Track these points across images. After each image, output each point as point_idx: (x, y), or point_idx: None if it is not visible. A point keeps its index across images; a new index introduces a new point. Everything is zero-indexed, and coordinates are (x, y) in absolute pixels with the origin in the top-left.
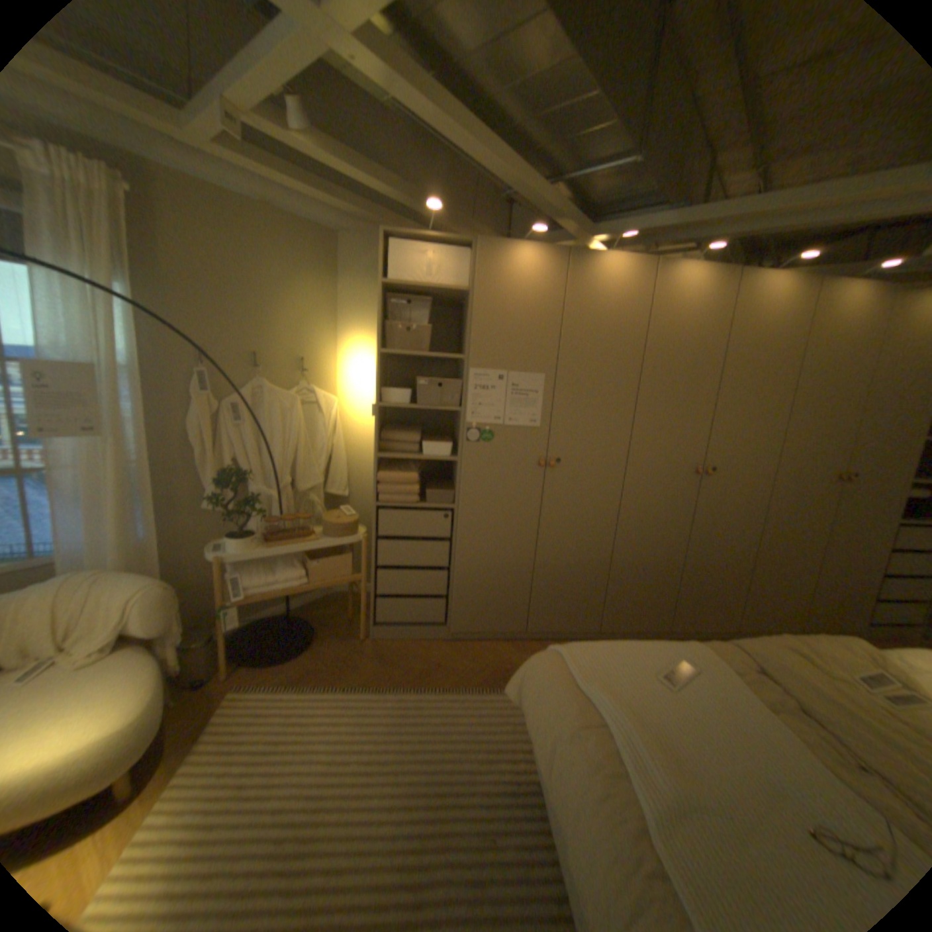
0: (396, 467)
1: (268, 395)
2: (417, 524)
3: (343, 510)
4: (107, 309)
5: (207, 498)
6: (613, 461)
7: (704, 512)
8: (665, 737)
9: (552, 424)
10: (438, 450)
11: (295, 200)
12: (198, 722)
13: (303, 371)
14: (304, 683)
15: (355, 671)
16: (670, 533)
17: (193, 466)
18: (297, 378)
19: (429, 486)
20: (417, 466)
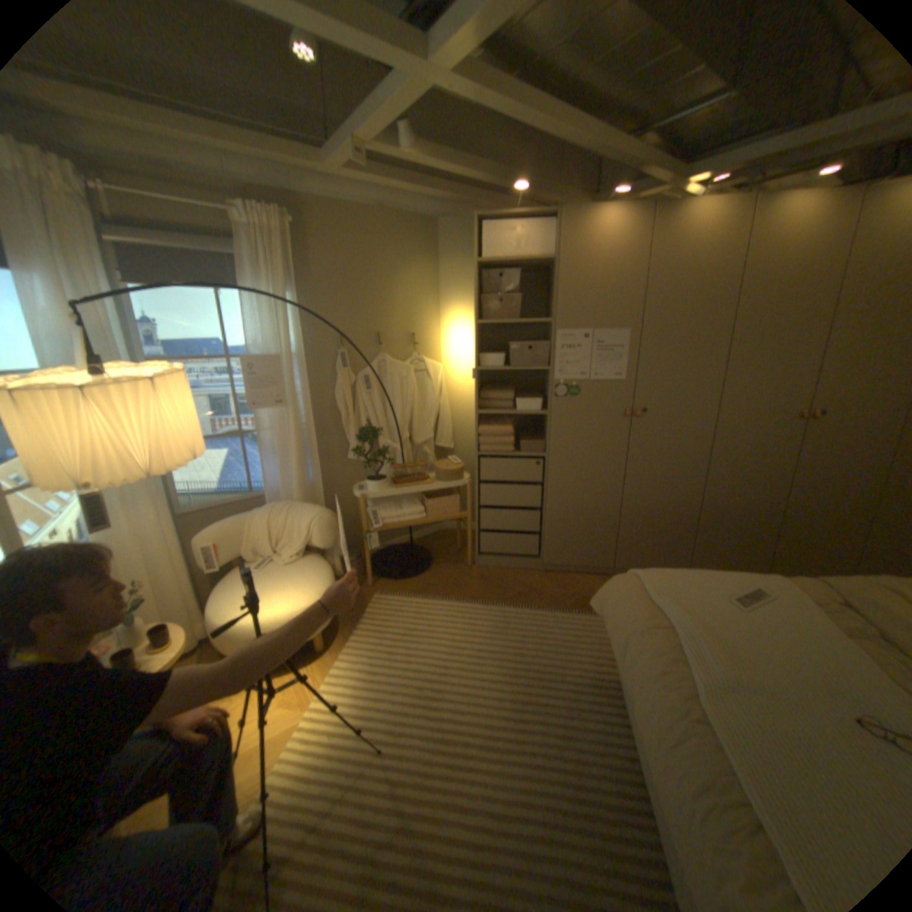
0: (493, 422)
1: (389, 367)
2: (512, 471)
3: (450, 459)
4: (282, 314)
5: (352, 450)
6: (704, 408)
7: (810, 458)
8: (727, 642)
9: (638, 375)
10: (529, 406)
11: (402, 198)
12: (357, 612)
13: (413, 345)
14: (427, 593)
15: (465, 588)
16: (769, 480)
17: (340, 427)
18: (409, 351)
19: (522, 438)
20: (511, 421)
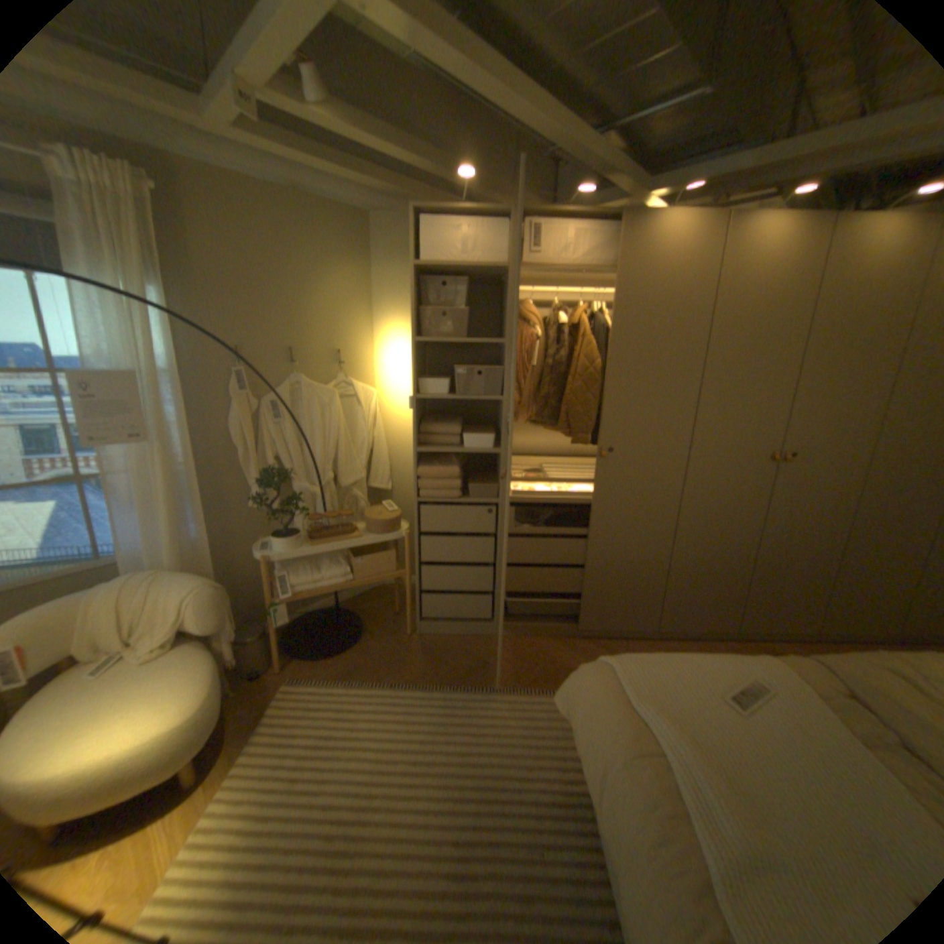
0: (436, 461)
1: (306, 391)
2: (460, 520)
3: (386, 505)
4: (142, 315)
5: (251, 498)
6: (674, 448)
7: (781, 503)
8: (733, 772)
9: (603, 410)
10: (480, 443)
11: (323, 182)
12: (254, 714)
13: (339, 364)
14: (353, 678)
15: (402, 667)
16: (740, 527)
17: (238, 466)
18: (334, 372)
19: (471, 480)
20: (459, 459)
